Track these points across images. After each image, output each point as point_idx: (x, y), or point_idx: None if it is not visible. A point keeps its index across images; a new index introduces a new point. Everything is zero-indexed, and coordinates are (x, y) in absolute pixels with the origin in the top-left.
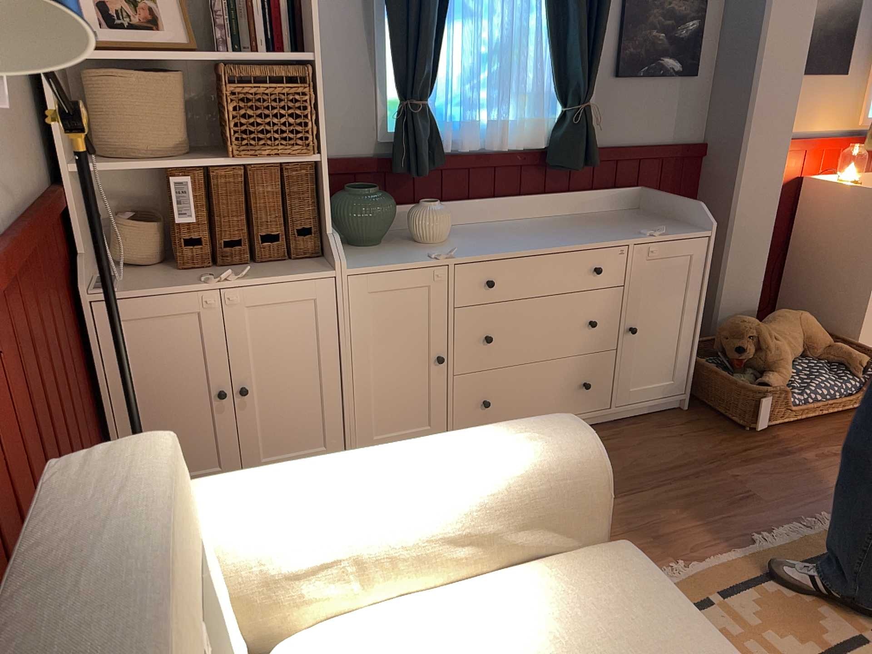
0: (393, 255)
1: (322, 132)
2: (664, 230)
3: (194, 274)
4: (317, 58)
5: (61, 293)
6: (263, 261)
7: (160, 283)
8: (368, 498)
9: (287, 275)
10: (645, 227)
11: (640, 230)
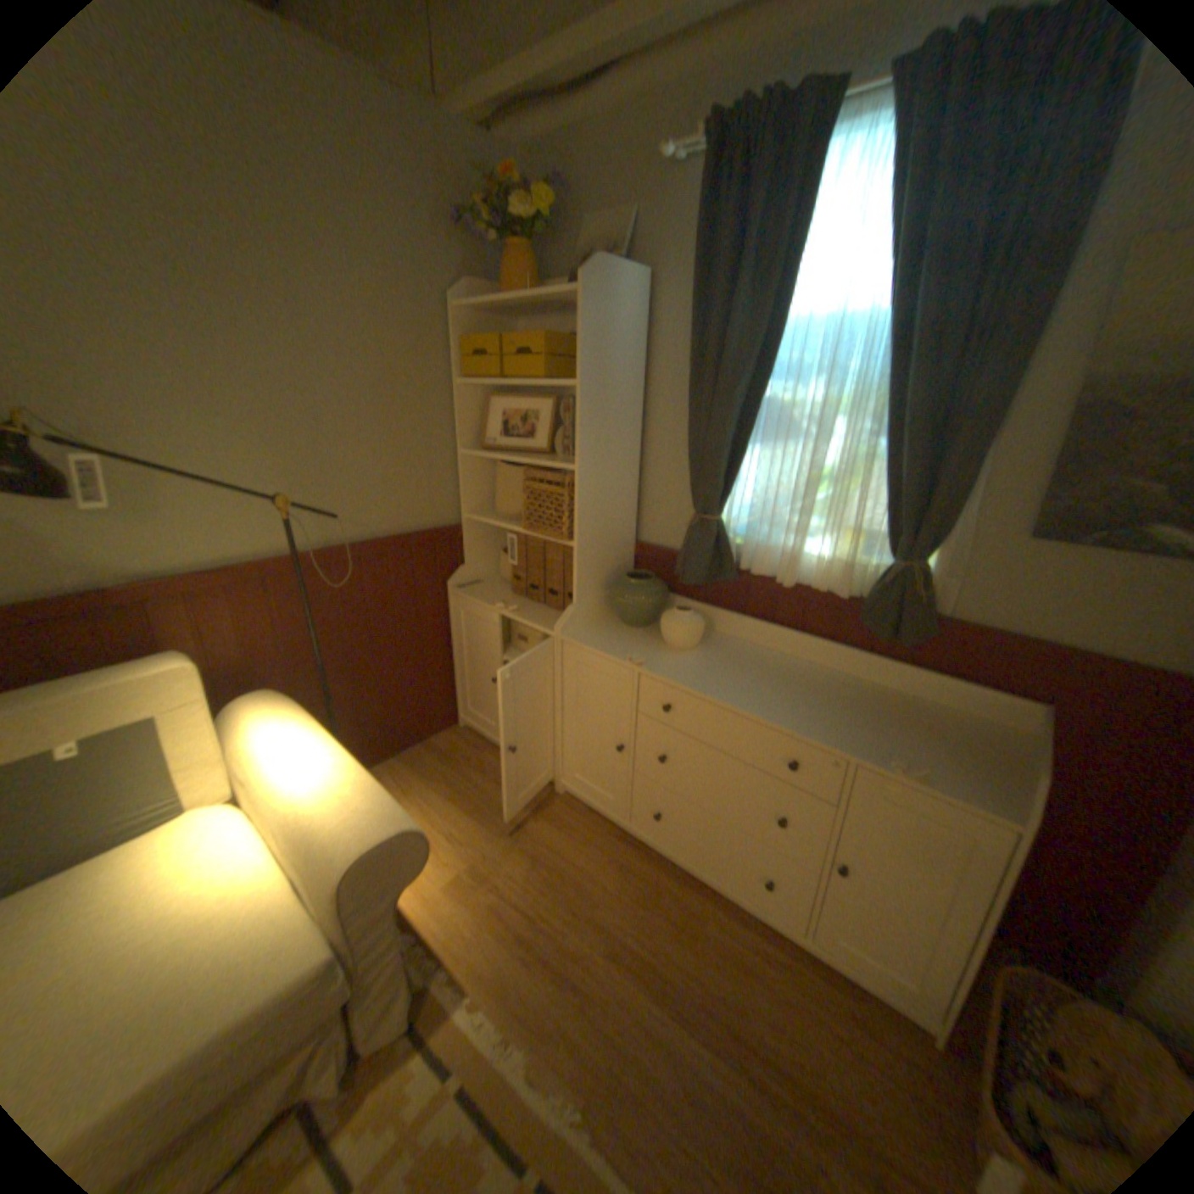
0: (616, 642)
1: (578, 526)
2: (922, 776)
3: (511, 597)
4: (587, 468)
5: (423, 582)
6: (551, 606)
7: (487, 595)
8: (270, 768)
9: (535, 622)
10: (937, 758)
11: (910, 757)
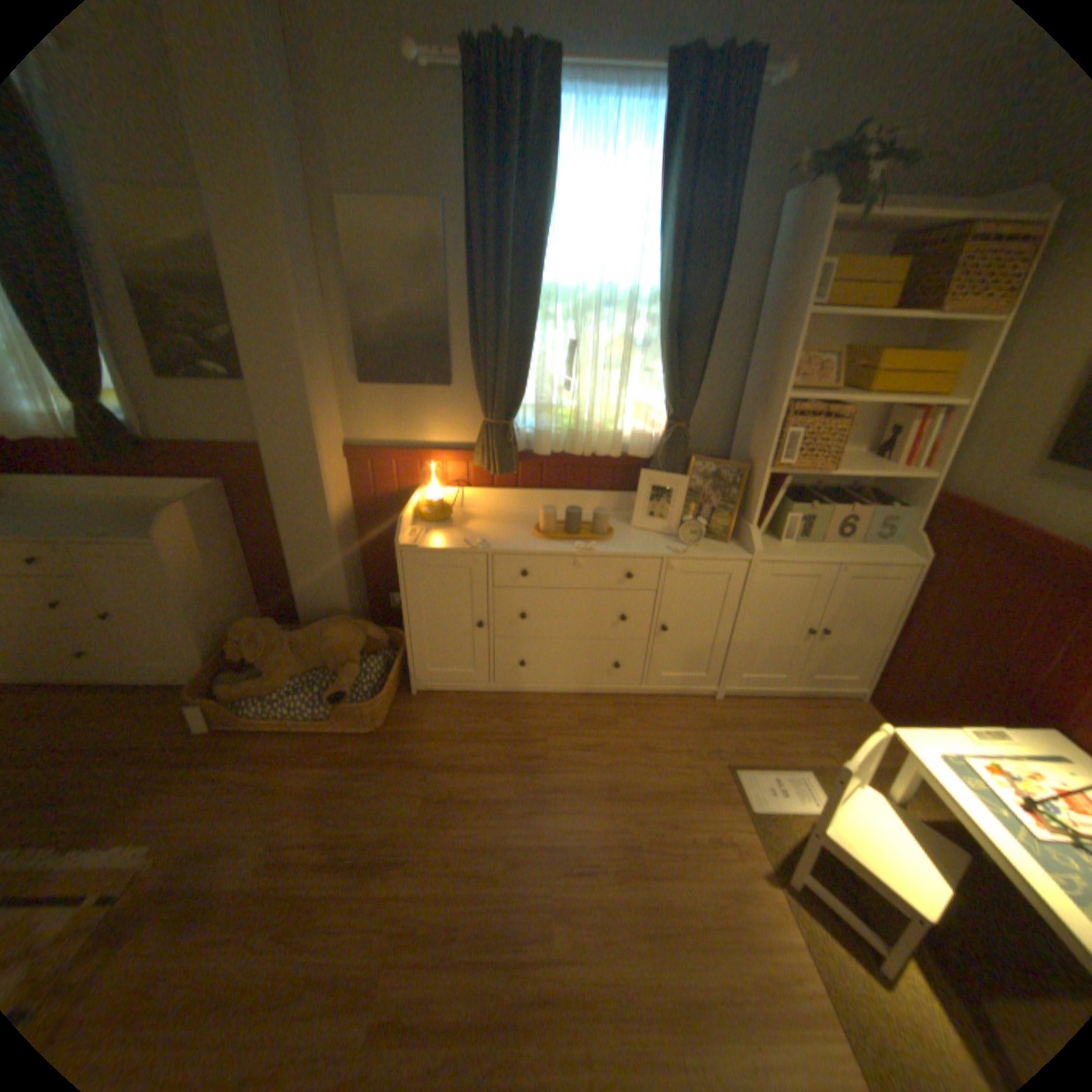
0: None
1: None
2: (97, 534)
3: None
4: None
5: None
6: None
7: None
8: None
9: None
10: (129, 524)
11: (107, 528)
